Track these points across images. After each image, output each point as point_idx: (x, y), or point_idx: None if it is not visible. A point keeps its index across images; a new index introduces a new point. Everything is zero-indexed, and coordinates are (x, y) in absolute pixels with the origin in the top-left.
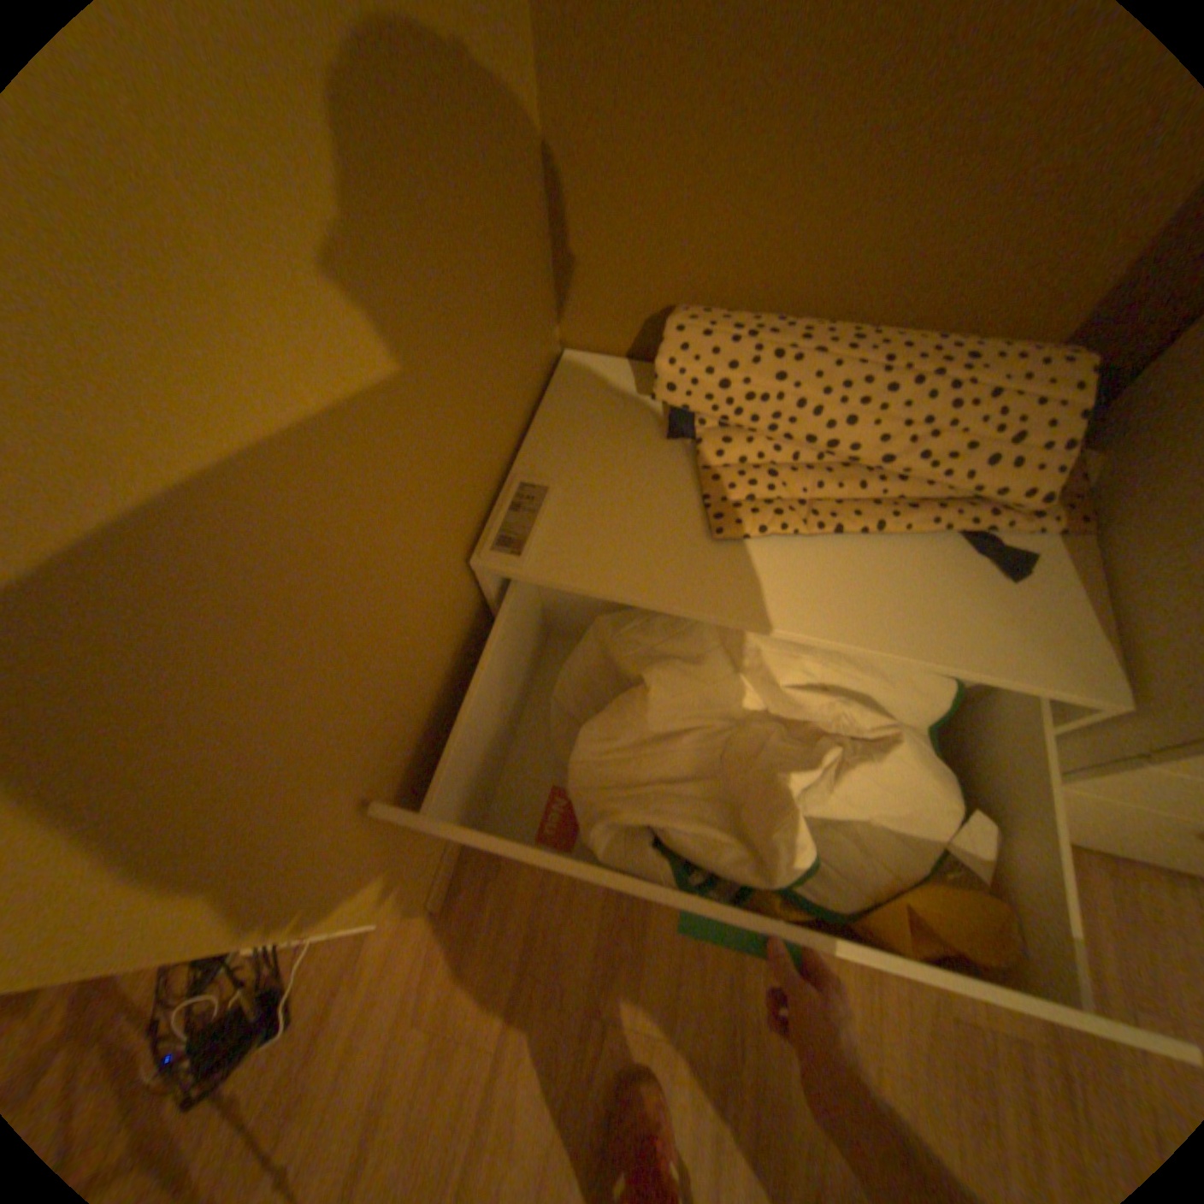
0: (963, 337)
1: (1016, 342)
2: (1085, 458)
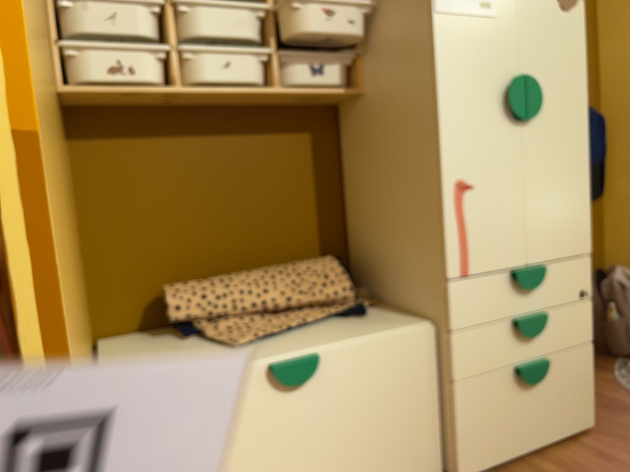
0: (287, 263)
1: (305, 260)
2: (359, 290)
